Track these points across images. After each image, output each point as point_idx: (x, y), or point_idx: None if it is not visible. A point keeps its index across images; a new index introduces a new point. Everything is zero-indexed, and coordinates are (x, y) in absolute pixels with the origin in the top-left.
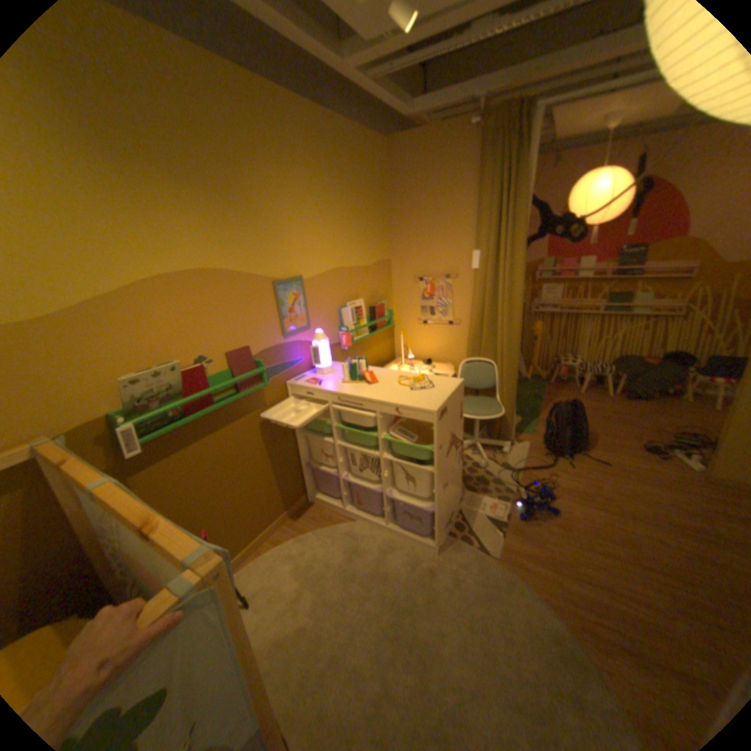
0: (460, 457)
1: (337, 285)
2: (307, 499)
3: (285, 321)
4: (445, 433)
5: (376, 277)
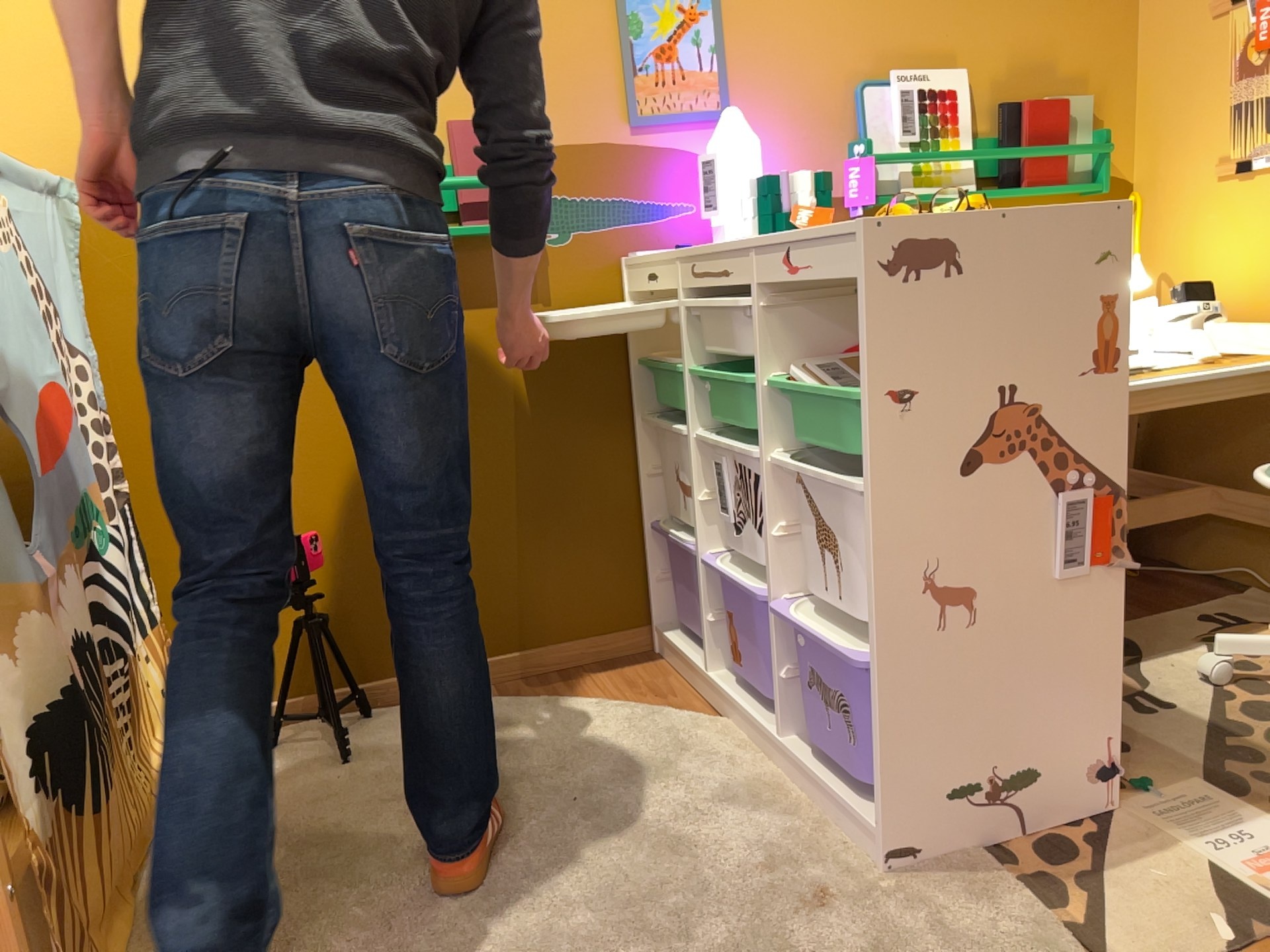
0: (1099, 548)
1: (860, 8)
2: (654, 644)
3: (641, 80)
4: (953, 360)
5: (1055, 10)
